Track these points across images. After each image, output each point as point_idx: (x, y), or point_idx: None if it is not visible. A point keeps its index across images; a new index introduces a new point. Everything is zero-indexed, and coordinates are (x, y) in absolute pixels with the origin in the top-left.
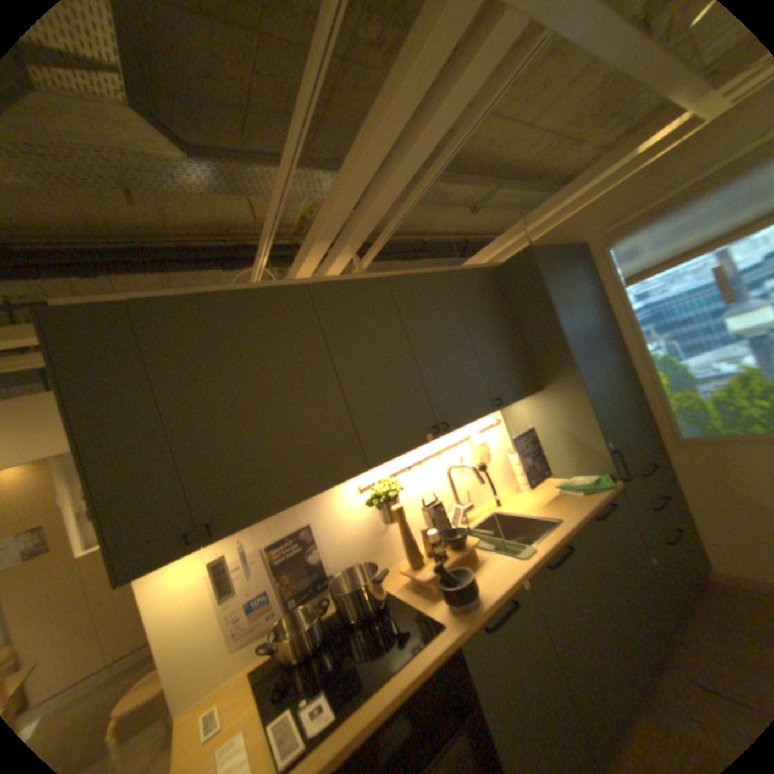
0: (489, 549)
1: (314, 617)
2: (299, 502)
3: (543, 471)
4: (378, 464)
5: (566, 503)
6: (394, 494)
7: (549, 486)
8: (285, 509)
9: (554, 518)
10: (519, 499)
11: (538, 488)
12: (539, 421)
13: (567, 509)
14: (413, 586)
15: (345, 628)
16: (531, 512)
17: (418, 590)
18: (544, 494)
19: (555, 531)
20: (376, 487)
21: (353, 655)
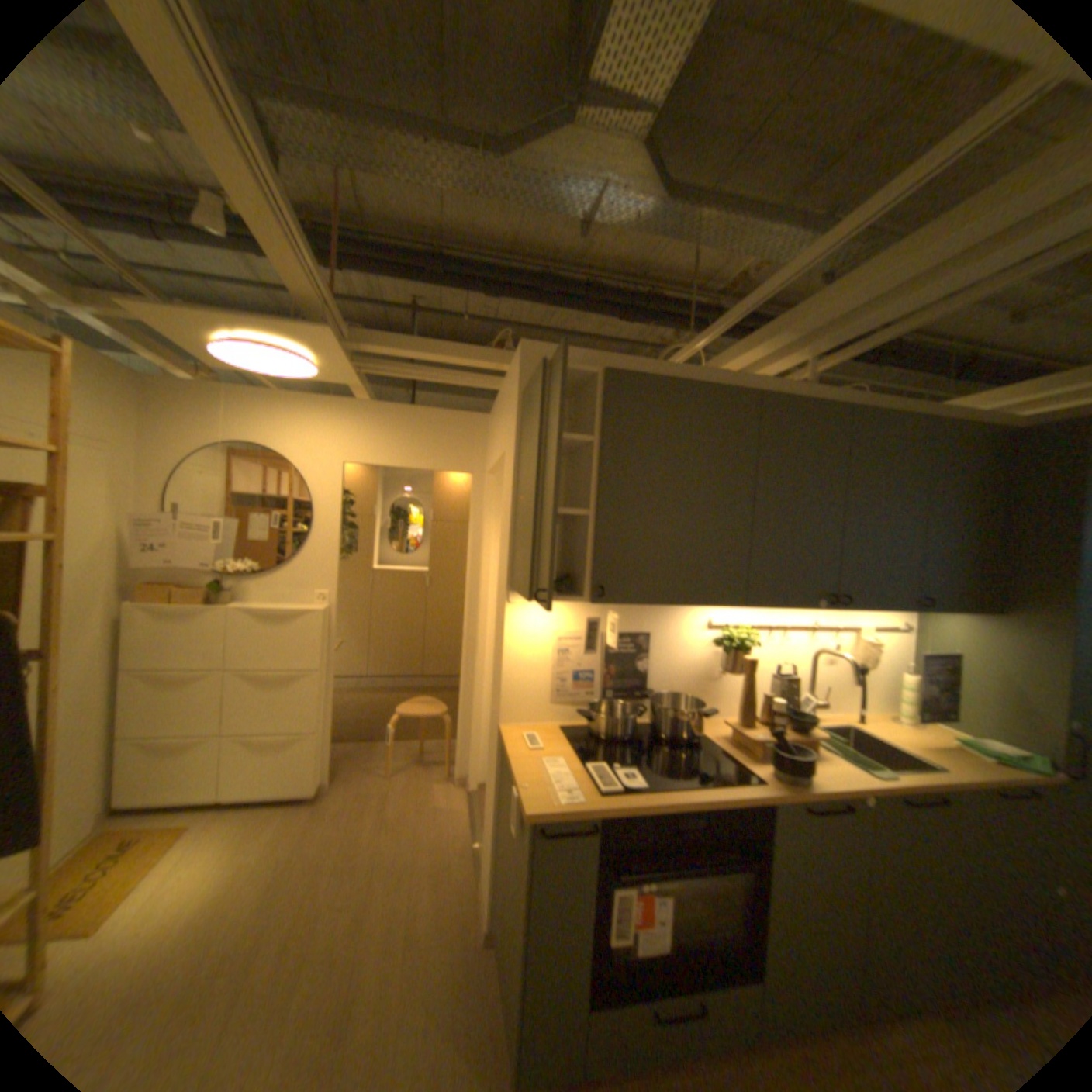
0: (836, 752)
1: (627, 714)
2: (670, 605)
3: (944, 715)
4: (753, 605)
5: (963, 759)
6: (746, 646)
7: (945, 735)
8: (657, 604)
9: (937, 764)
10: (894, 728)
11: (926, 730)
12: (974, 652)
13: (961, 764)
14: (732, 741)
15: (654, 739)
16: (906, 746)
17: (738, 747)
18: (933, 738)
19: (933, 775)
20: (730, 630)
21: (660, 761)
